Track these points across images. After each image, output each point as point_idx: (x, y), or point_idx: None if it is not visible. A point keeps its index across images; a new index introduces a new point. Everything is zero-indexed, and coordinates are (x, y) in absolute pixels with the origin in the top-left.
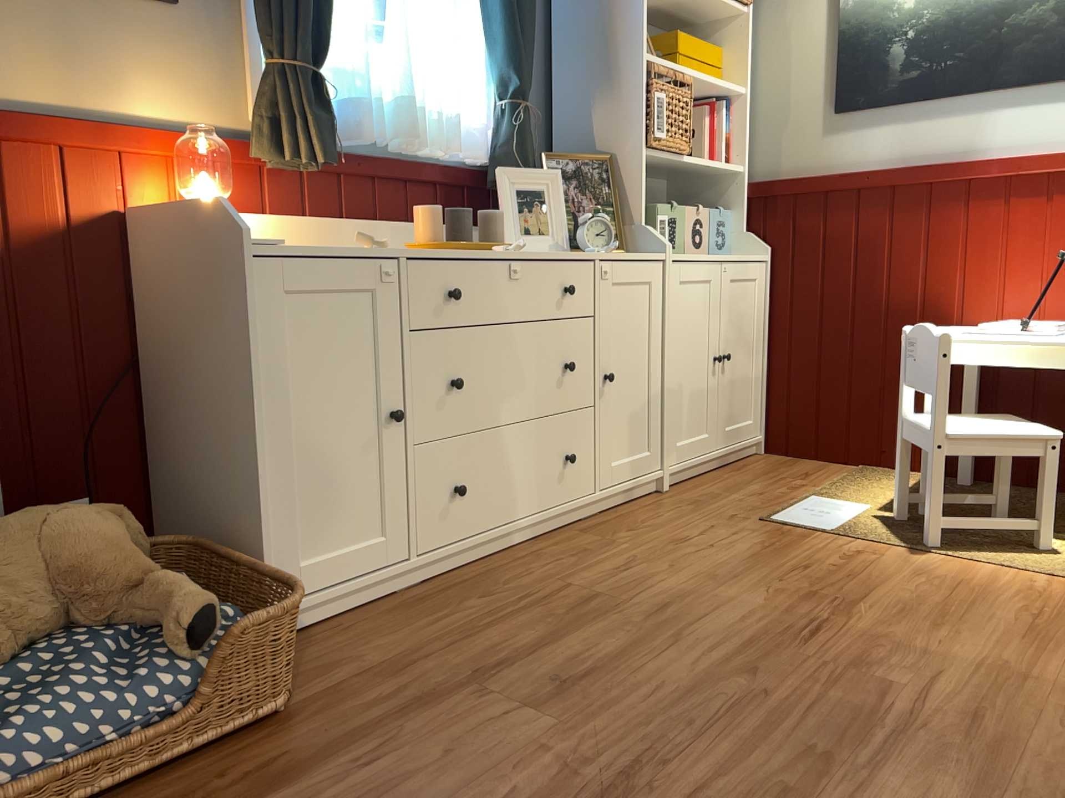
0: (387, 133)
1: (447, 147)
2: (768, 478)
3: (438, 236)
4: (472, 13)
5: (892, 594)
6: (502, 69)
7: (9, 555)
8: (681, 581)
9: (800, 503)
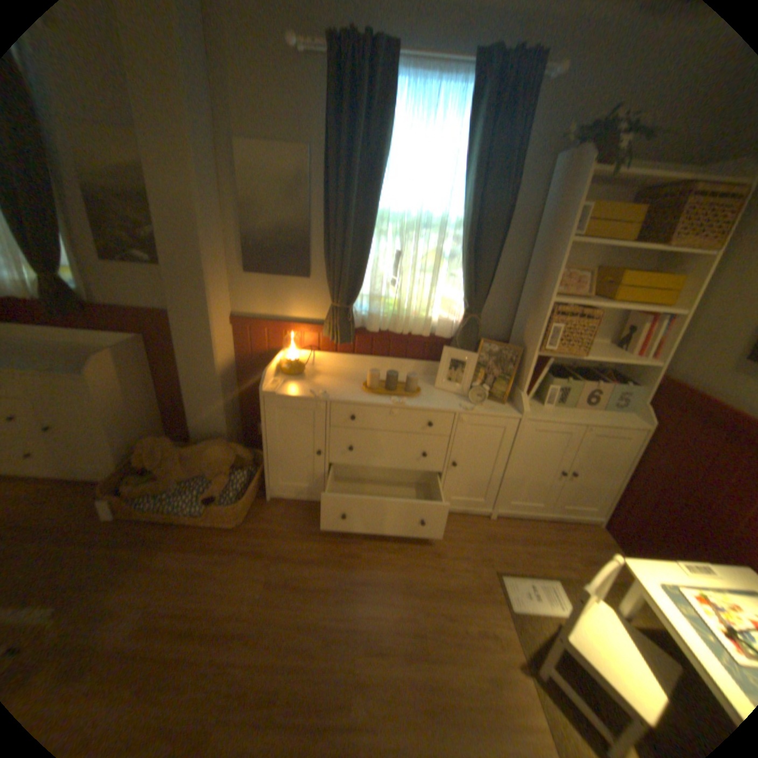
0: (391, 326)
1: (421, 334)
2: (565, 551)
3: (374, 386)
4: (457, 267)
5: (452, 679)
6: (463, 297)
7: (196, 457)
8: (394, 579)
9: (539, 583)
